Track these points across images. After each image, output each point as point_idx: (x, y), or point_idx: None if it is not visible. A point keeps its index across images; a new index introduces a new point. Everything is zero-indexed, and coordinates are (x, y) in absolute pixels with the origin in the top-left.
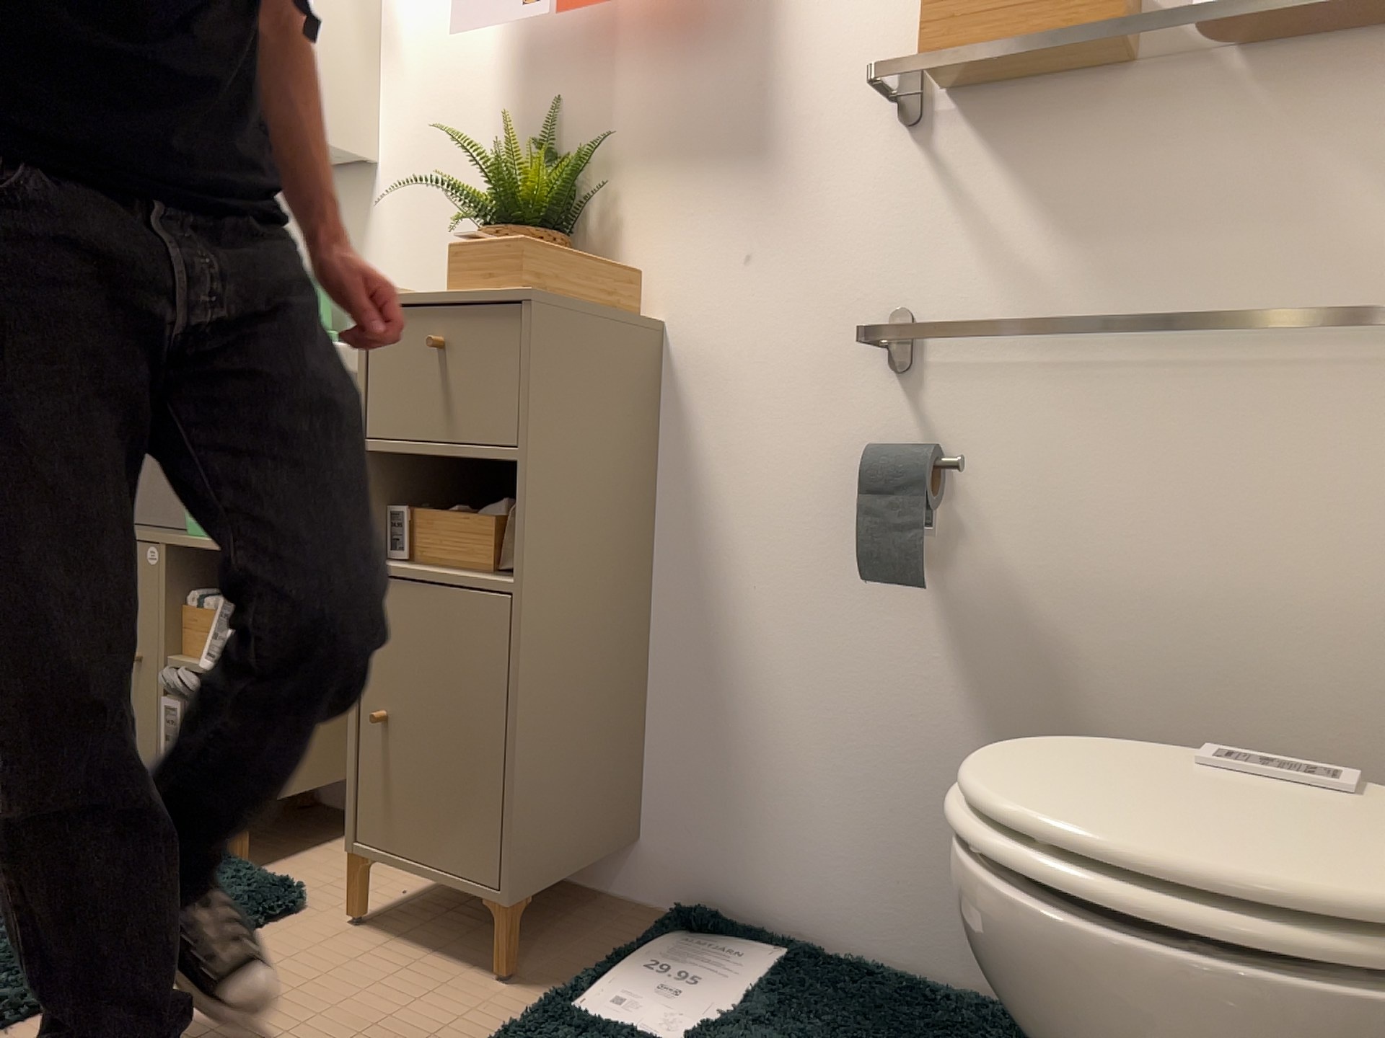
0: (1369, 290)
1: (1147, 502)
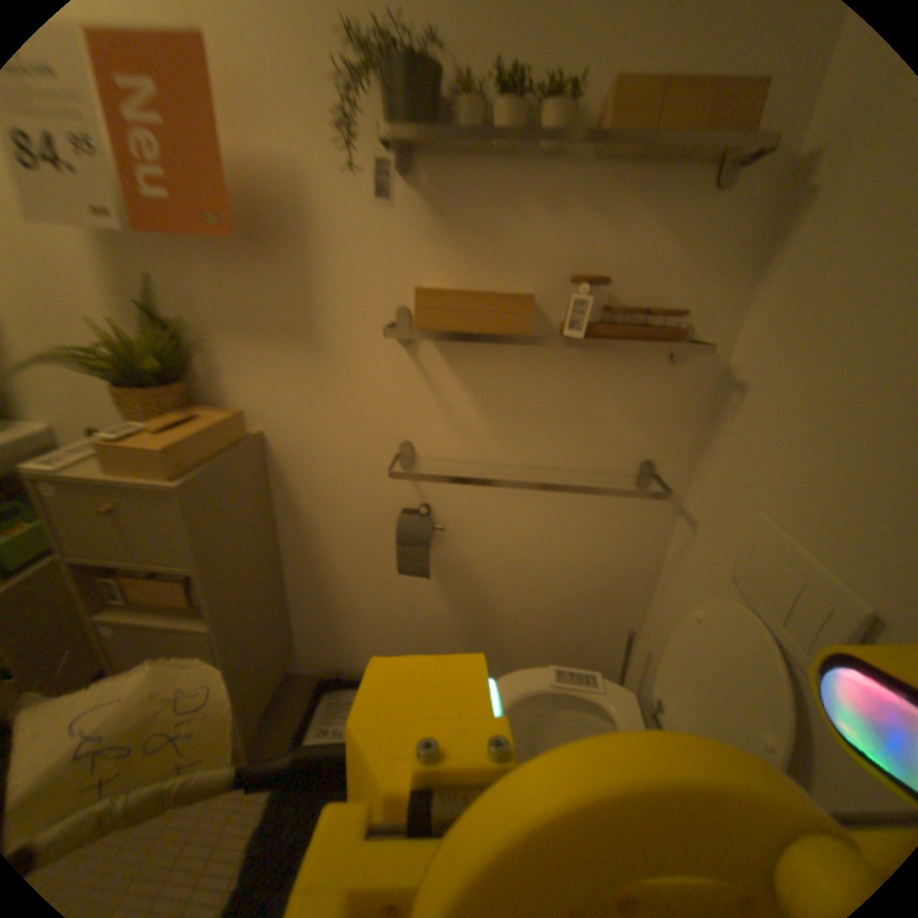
0: (622, 456)
1: (525, 531)
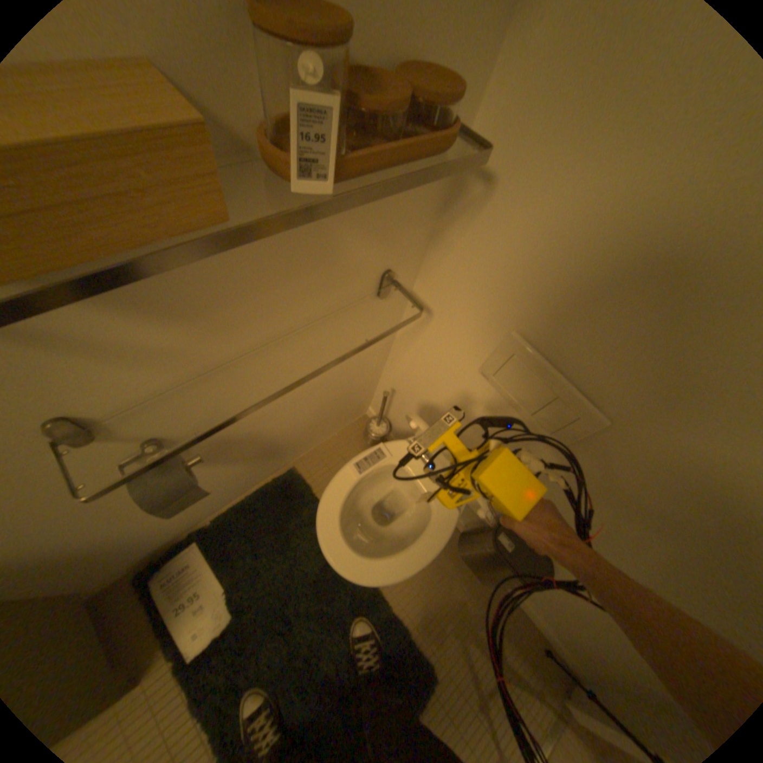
0: (360, 280)
1: (278, 385)
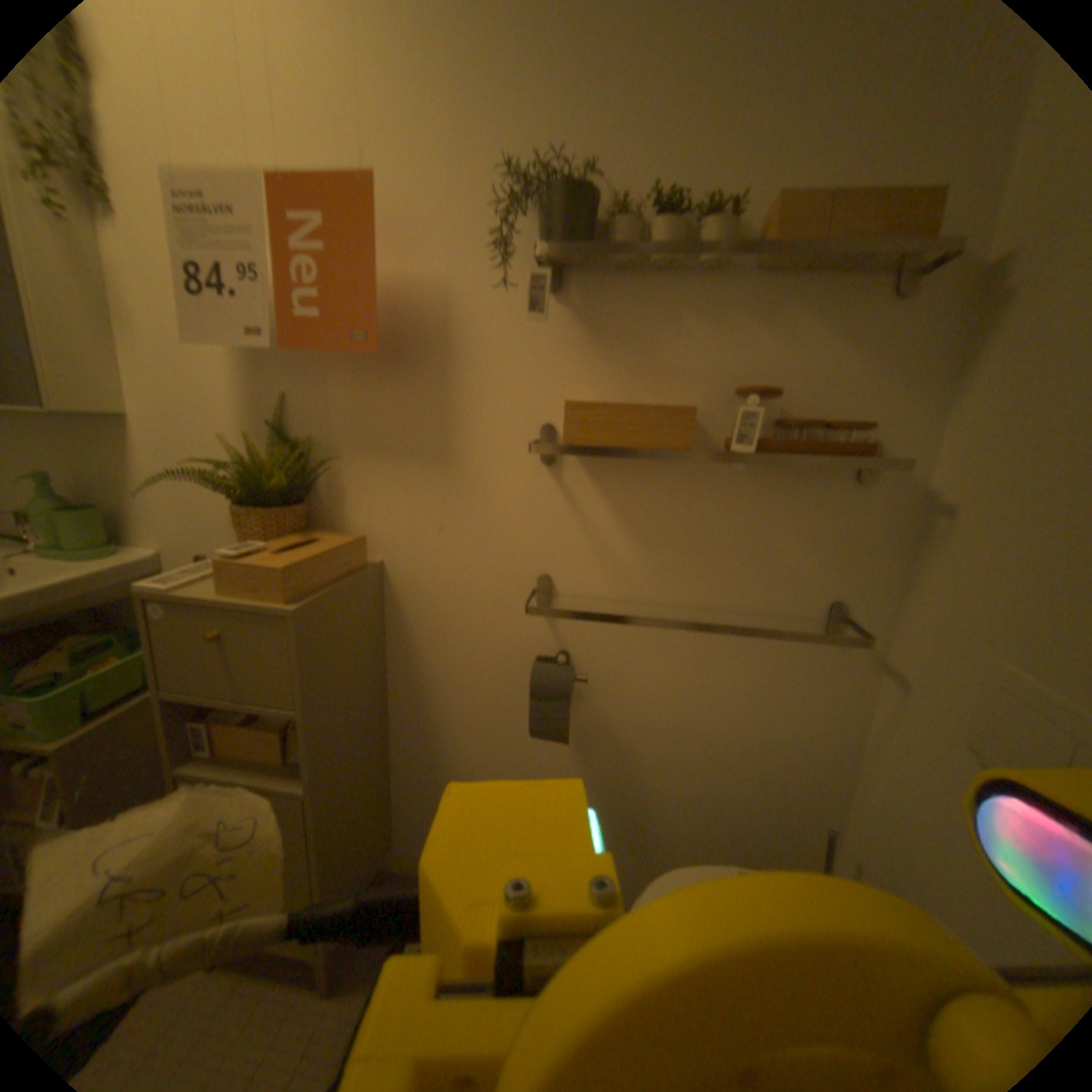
0: (804, 597)
1: (686, 691)
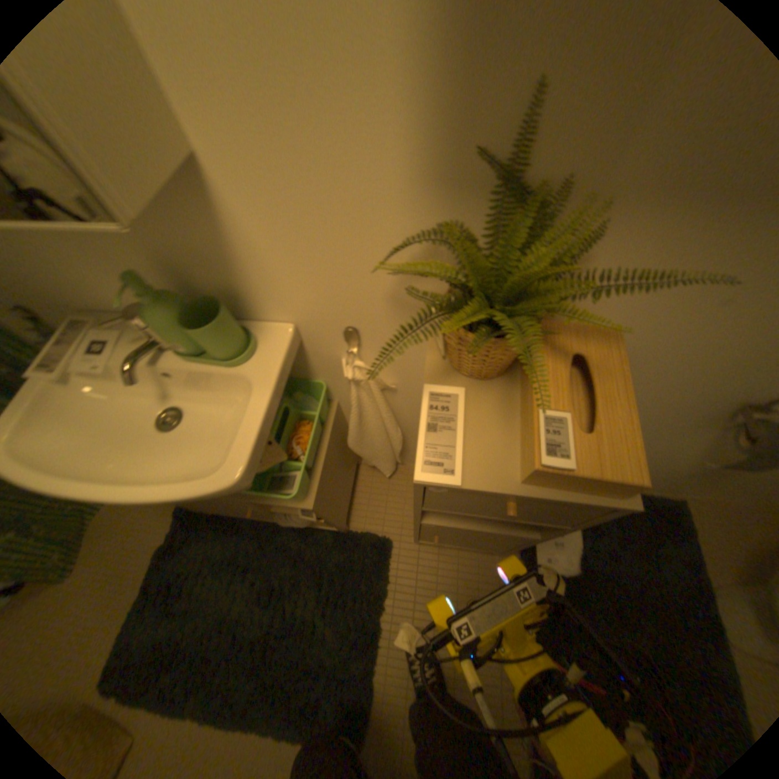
0: None
1: None
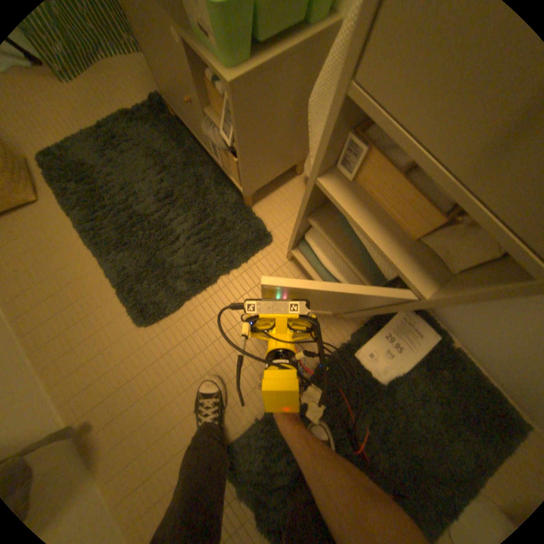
0: None
1: None
